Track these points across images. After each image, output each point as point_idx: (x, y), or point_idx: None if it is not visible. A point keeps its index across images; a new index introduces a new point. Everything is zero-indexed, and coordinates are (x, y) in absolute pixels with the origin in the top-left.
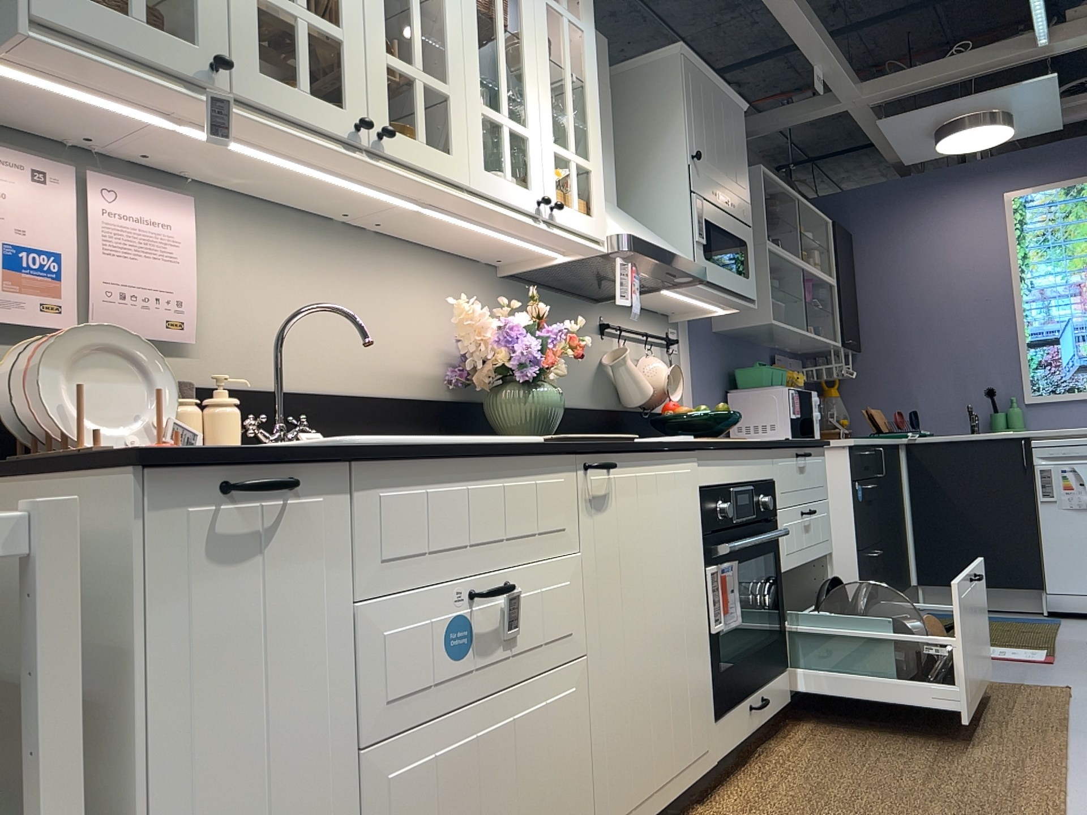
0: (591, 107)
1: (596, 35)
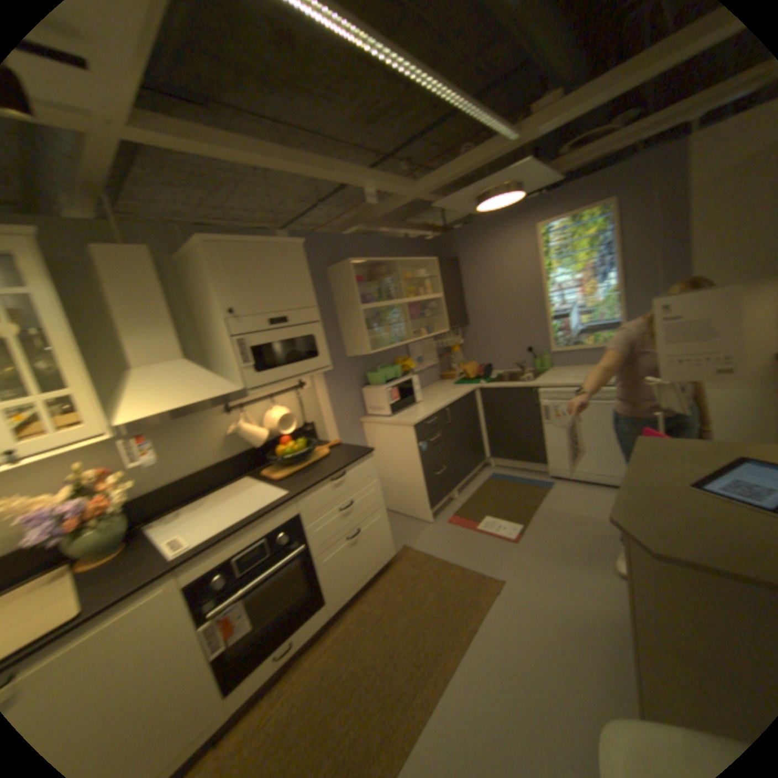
0: (62, 346)
1: (129, 247)
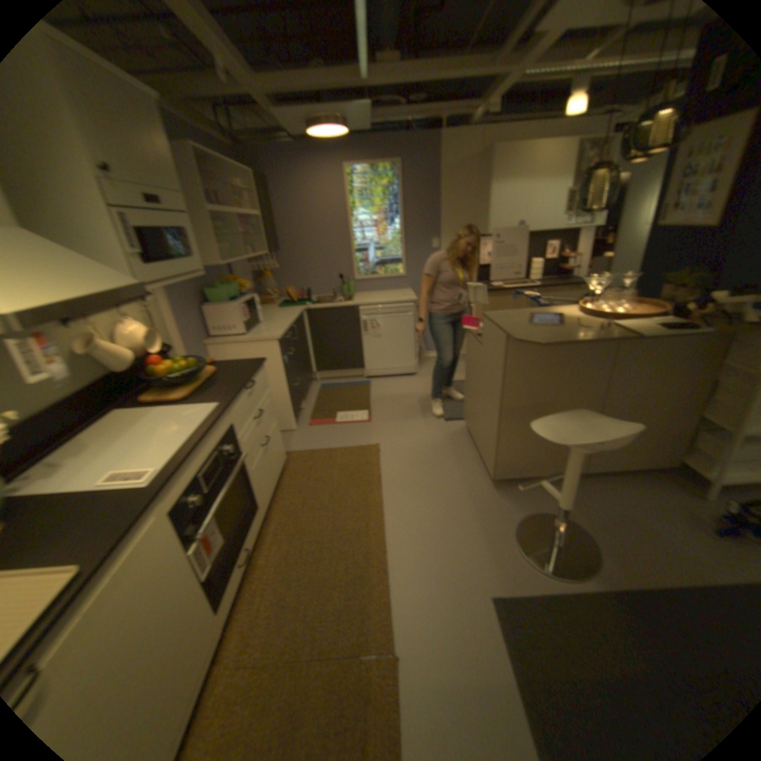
0: None
1: None
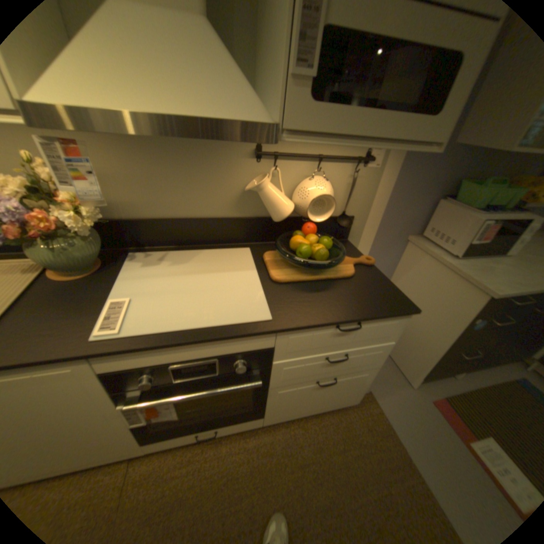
0: None
1: None
